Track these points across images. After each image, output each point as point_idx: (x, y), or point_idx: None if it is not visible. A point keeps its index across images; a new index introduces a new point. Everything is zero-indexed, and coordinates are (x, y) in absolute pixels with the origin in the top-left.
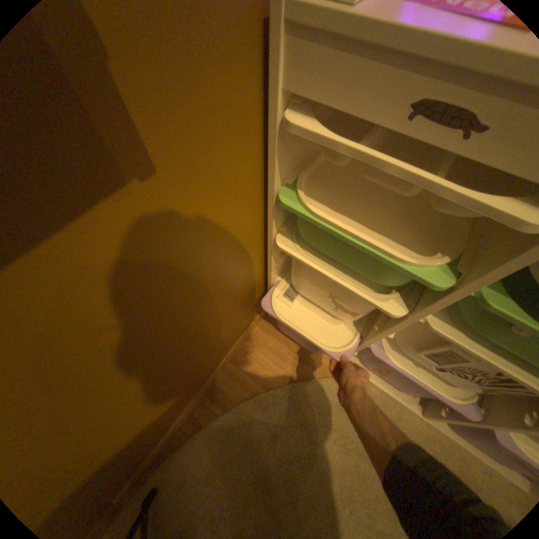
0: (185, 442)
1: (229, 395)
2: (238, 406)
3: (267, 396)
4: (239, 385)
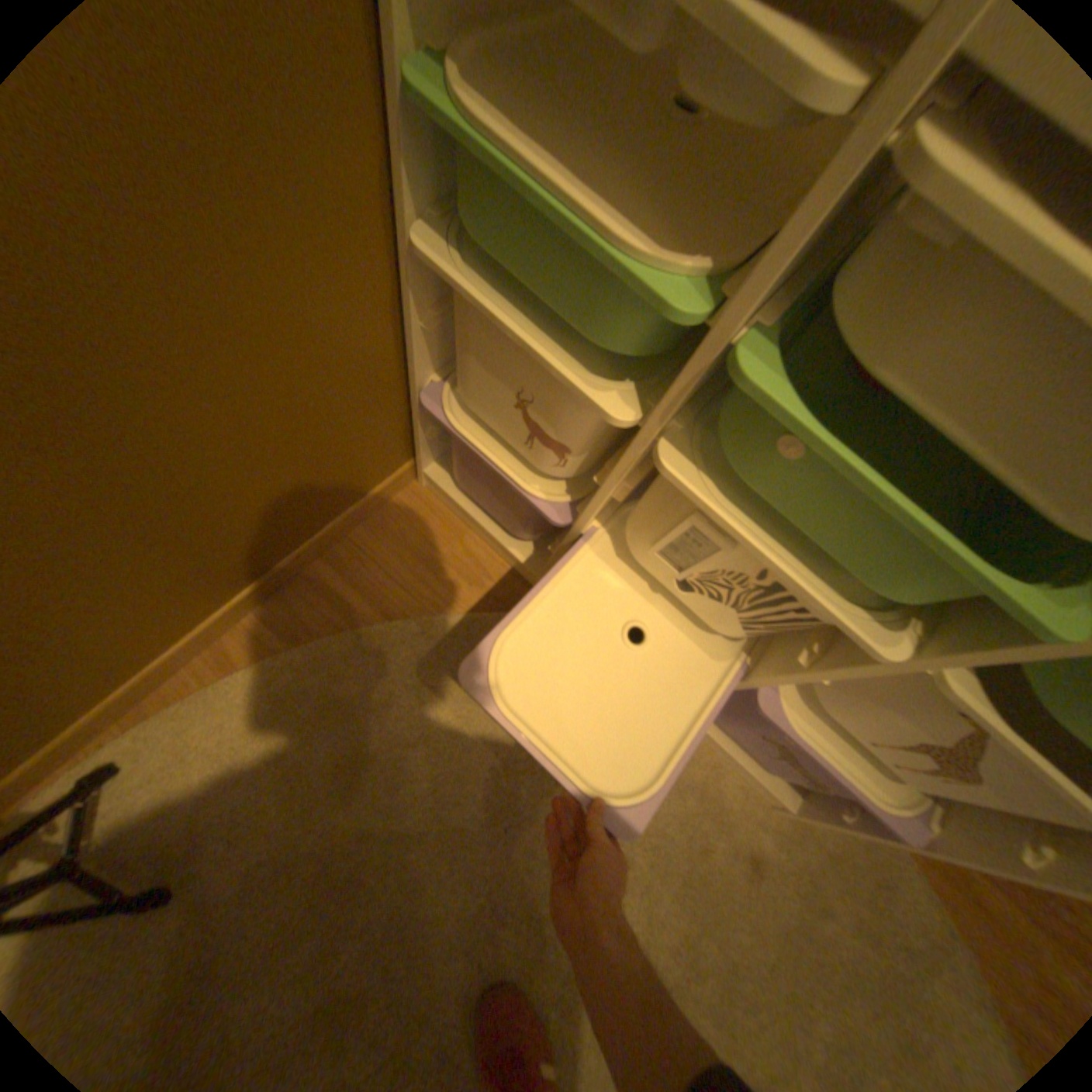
0: (195, 694)
1: (308, 621)
2: (323, 642)
3: (387, 630)
4: (332, 605)
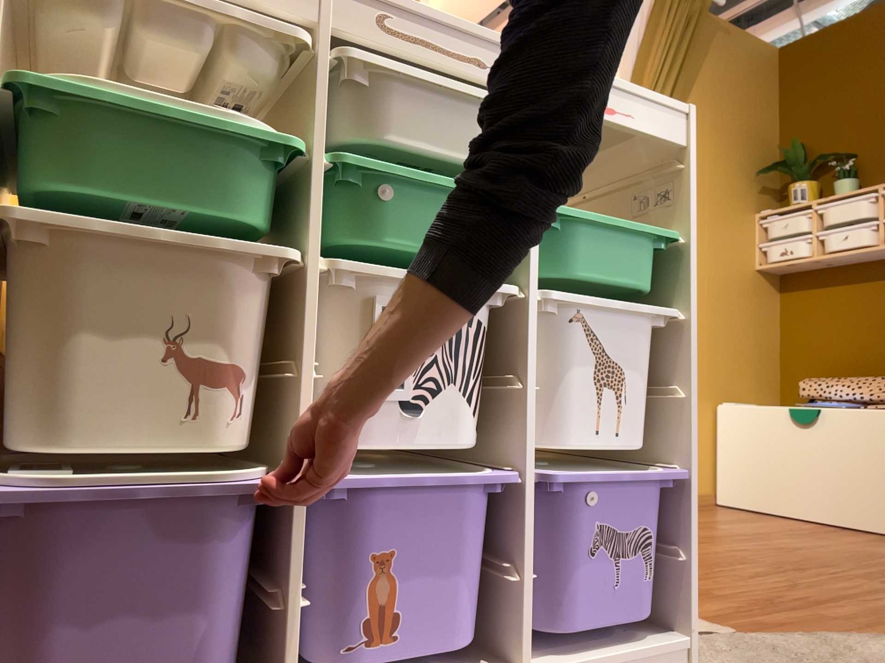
0: None
1: None
2: None
3: None
4: None
